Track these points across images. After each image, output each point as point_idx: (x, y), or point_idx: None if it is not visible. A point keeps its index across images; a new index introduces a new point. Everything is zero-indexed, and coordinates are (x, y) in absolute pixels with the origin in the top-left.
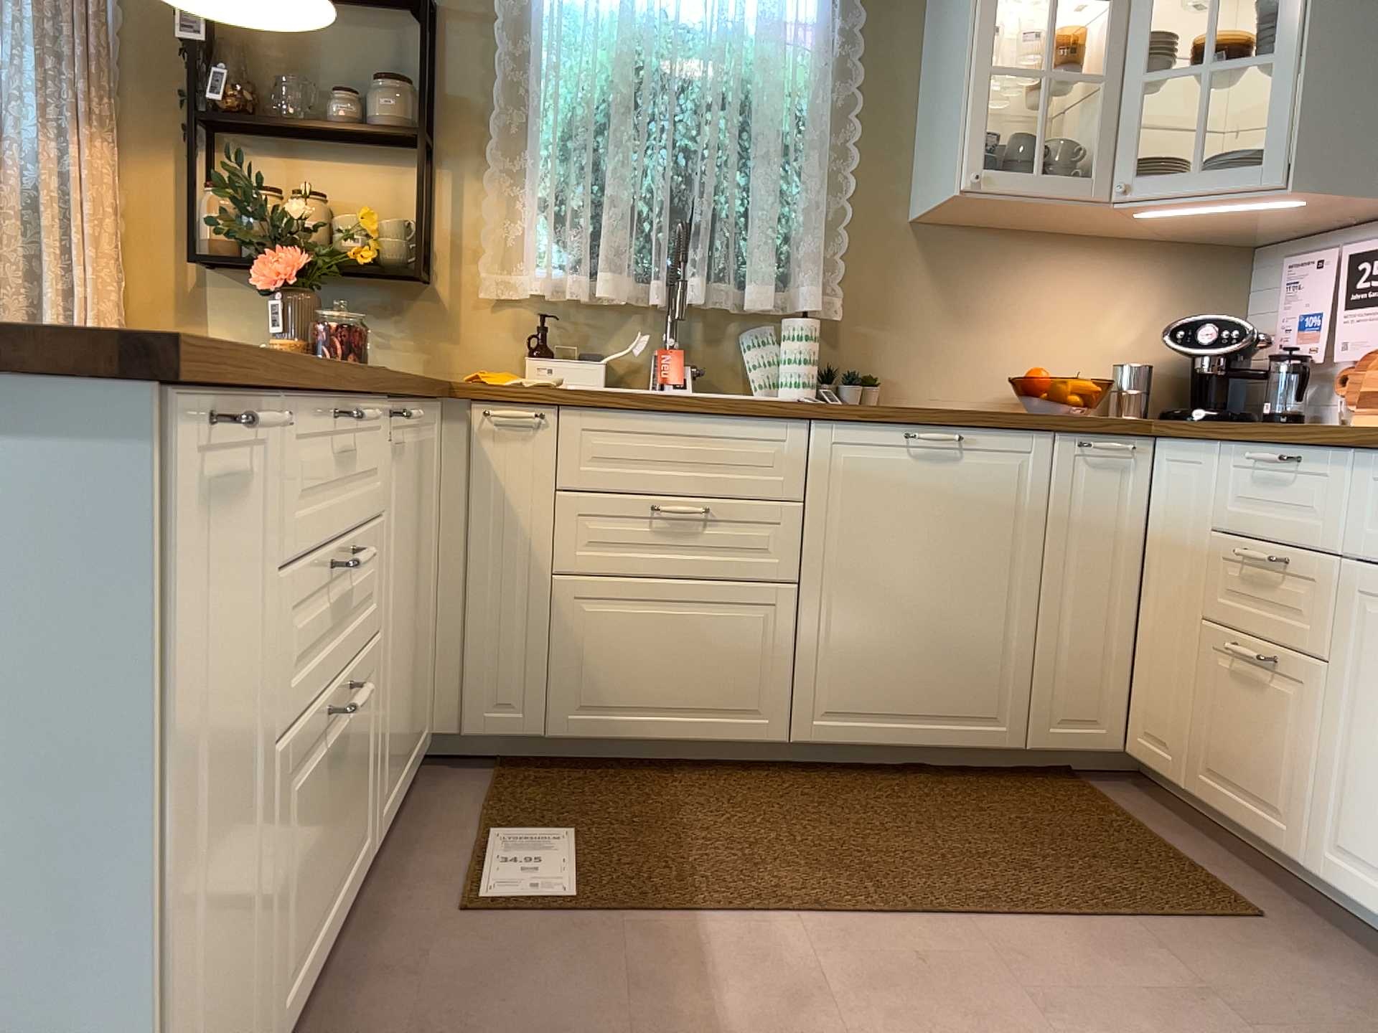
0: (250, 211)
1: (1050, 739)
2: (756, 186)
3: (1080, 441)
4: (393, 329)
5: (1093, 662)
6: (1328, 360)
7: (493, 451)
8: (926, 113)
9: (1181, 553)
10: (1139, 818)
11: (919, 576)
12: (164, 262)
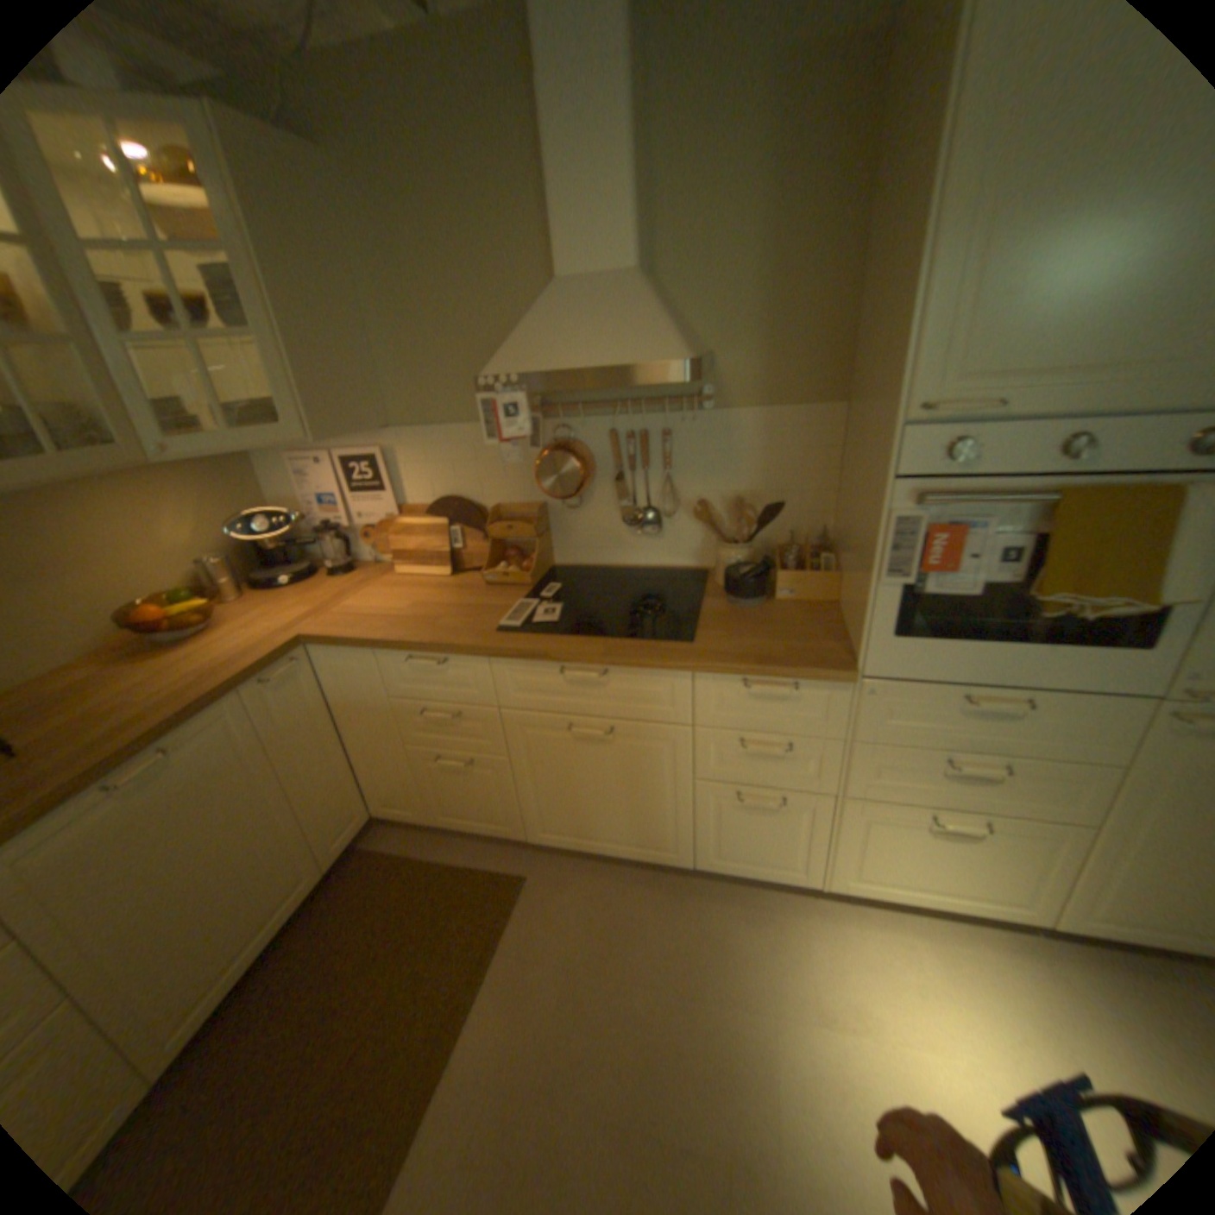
0: None
1: (333, 856)
2: None
3: (257, 681)
4: None
5: (334, 795)
6: (344, 519)
7: None
8: None
9: (365, 711)
10: (411, 855)
11: (189, 871)
12: None
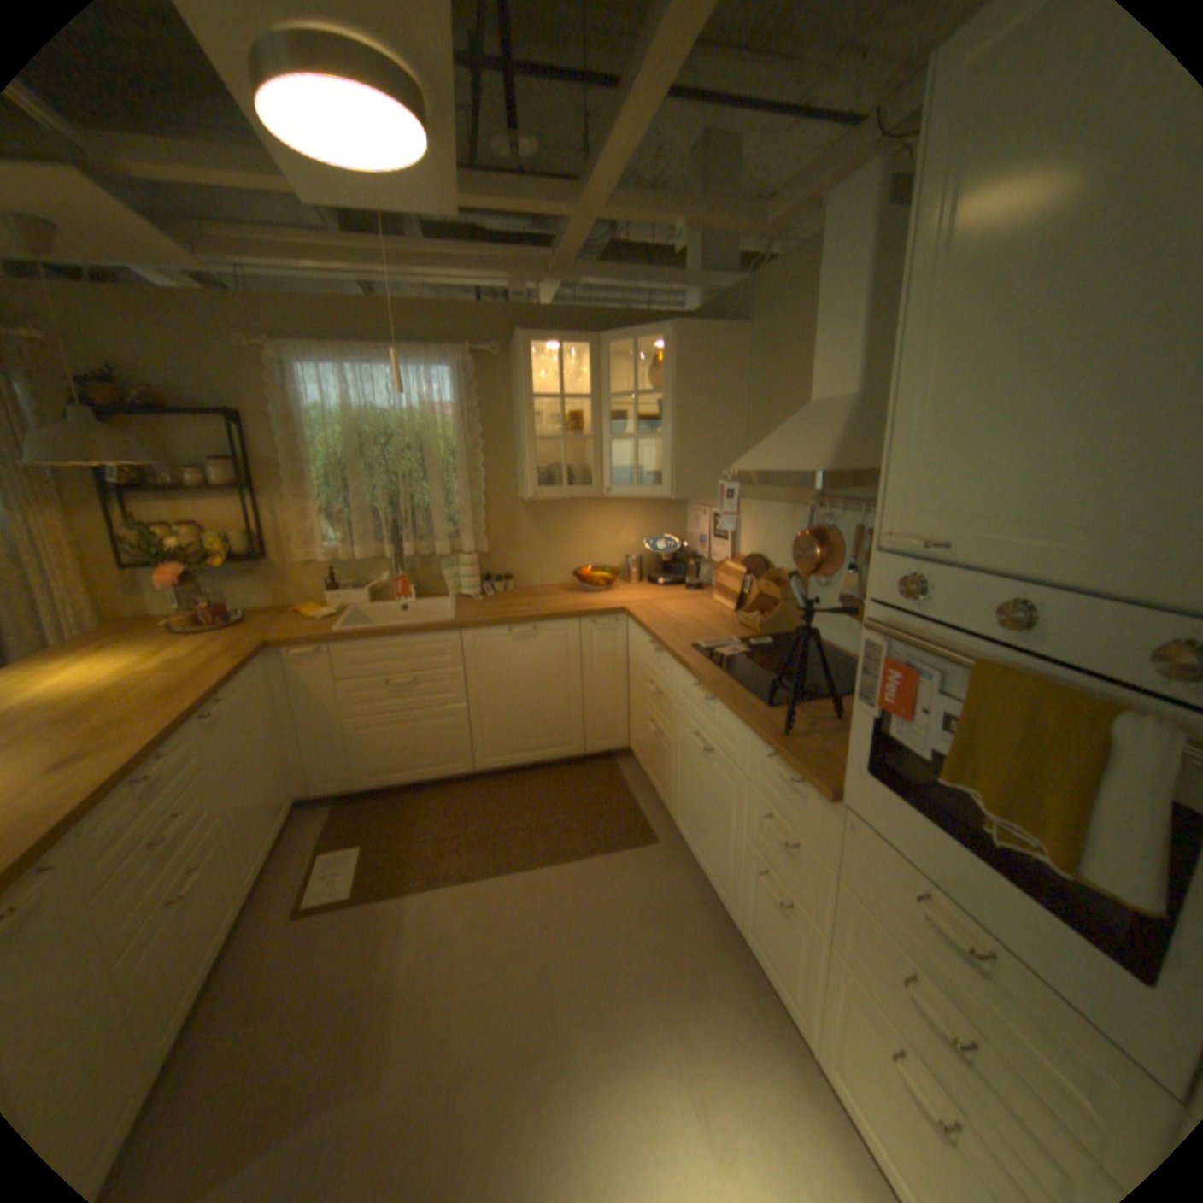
0: (140, 550)
1: (593, 749)
2: (431, 494)
3: (590, 622)
4: (249, 584)
5: (609, 714)
6: (711, 557)
7: (296, 670)
8: (517, 446)
9: (636, 671)
10: (628, 784)
11: (523, 692)
12: (104, 565)
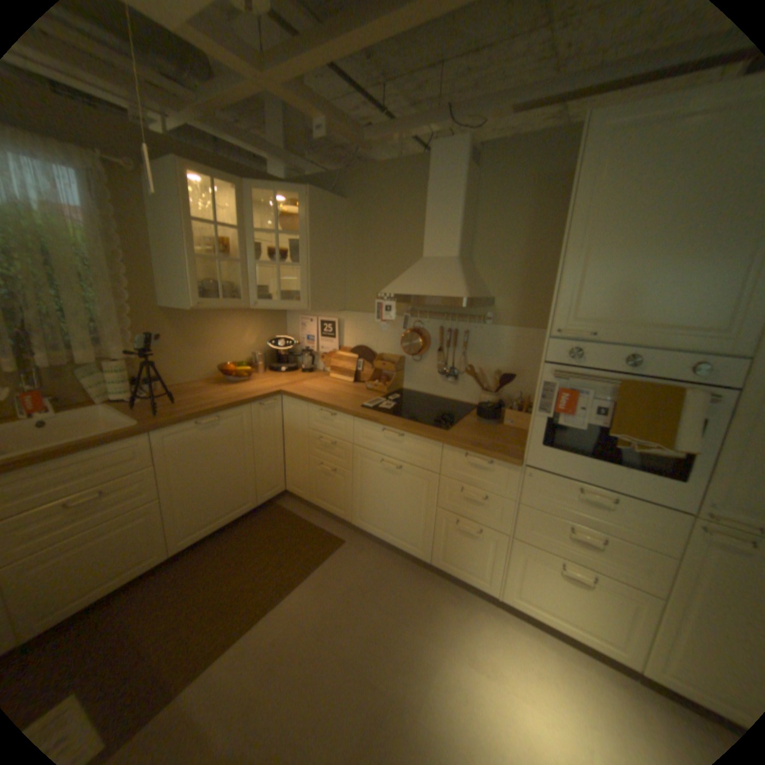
0: None
1: (263, 499)
2: (64, 301)
3: (258, 404)
4: None
5: (272, 470)
6: (315, 349)
7: None
8: (155, 260)
9: (296, 433)
10: (296, 514)
11: (209, 472)
12: None
